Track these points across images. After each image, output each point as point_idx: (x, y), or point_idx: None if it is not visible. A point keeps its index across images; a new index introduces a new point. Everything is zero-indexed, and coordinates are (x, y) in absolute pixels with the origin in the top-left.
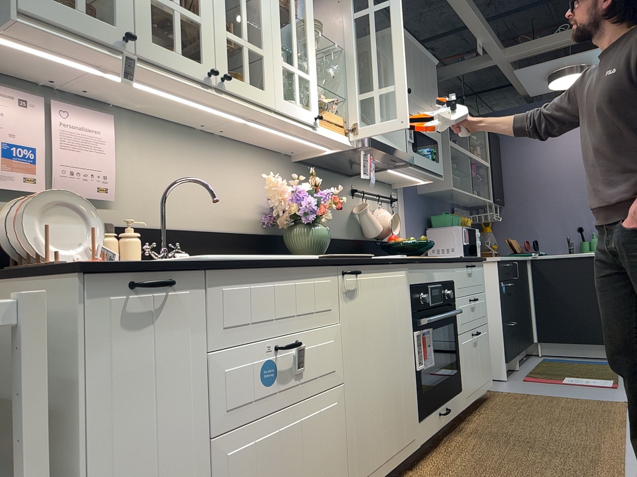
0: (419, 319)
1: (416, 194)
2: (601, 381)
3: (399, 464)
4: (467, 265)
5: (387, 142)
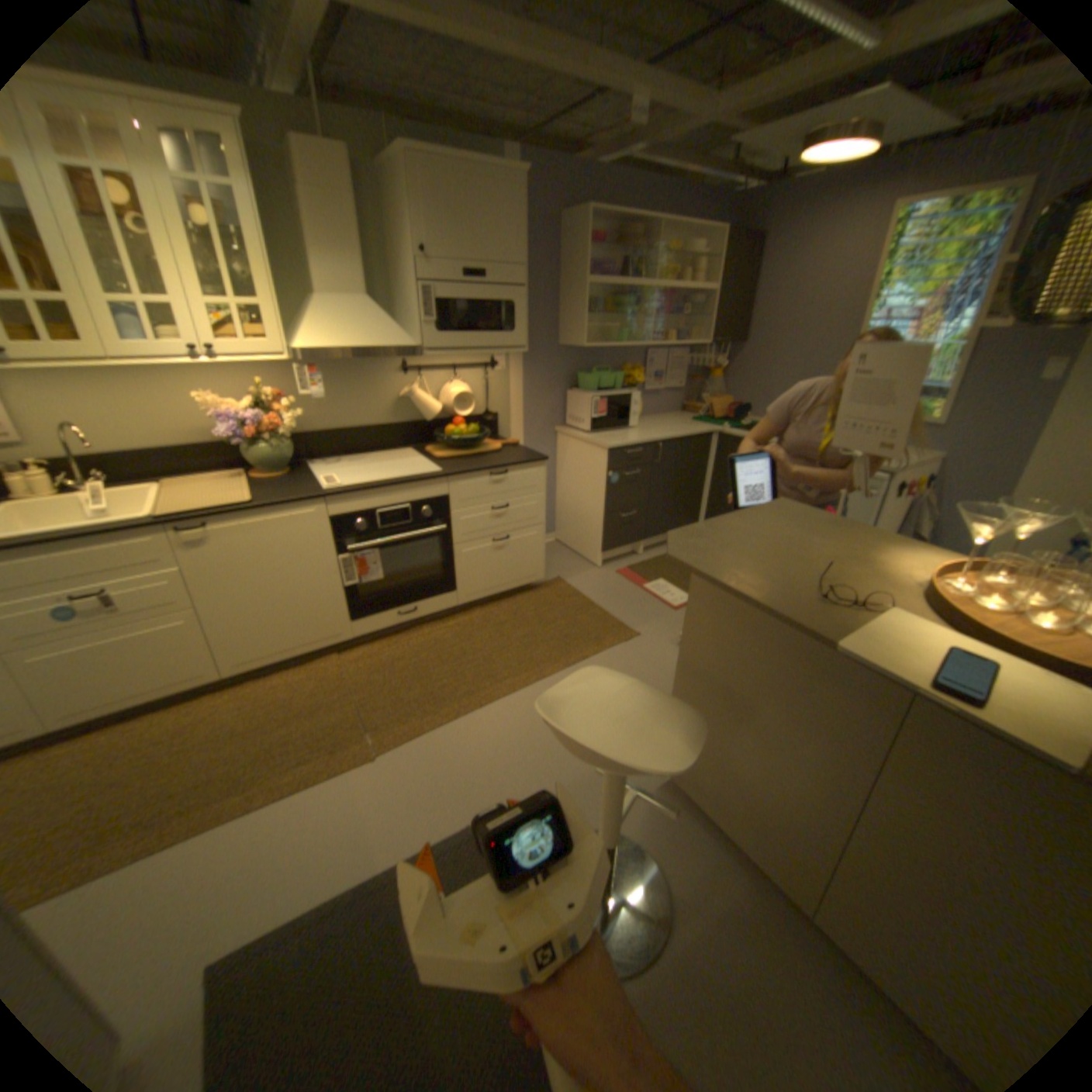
0: (352, 543)
1: (550, 346)
2: (680, 597)
3: (312, 650)
4: (491, 473)
5: (363, 337)
